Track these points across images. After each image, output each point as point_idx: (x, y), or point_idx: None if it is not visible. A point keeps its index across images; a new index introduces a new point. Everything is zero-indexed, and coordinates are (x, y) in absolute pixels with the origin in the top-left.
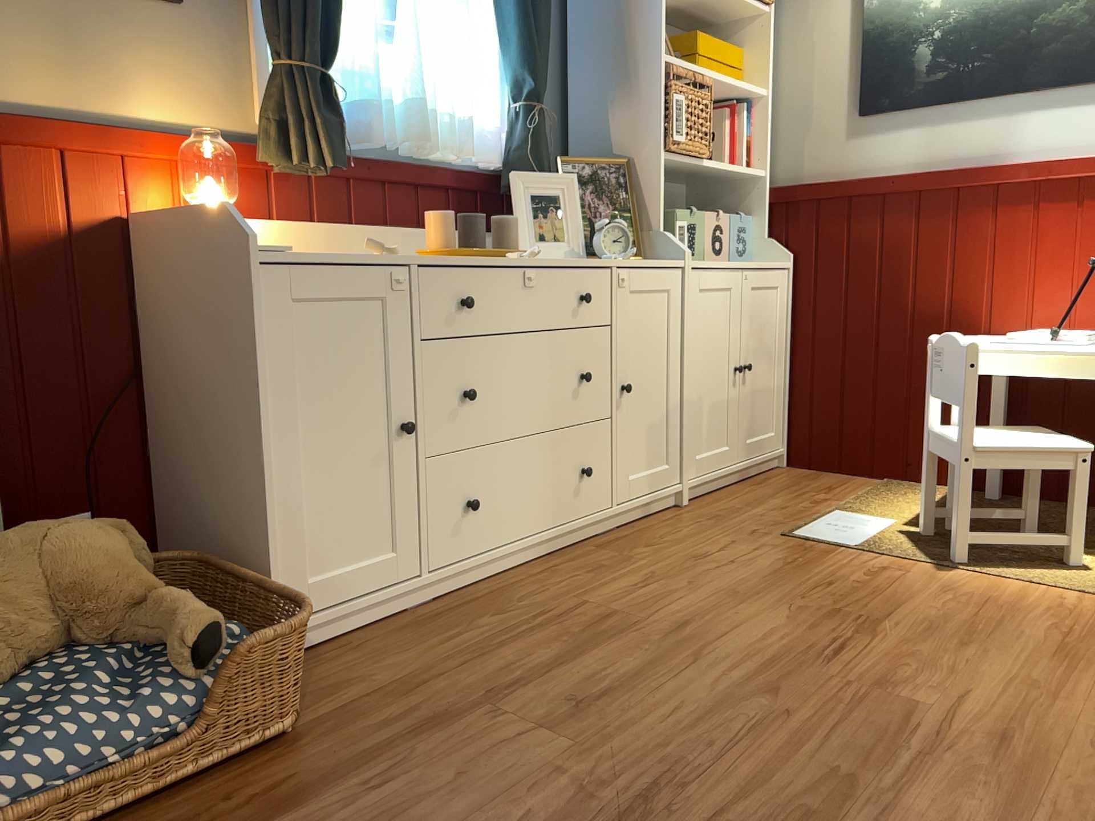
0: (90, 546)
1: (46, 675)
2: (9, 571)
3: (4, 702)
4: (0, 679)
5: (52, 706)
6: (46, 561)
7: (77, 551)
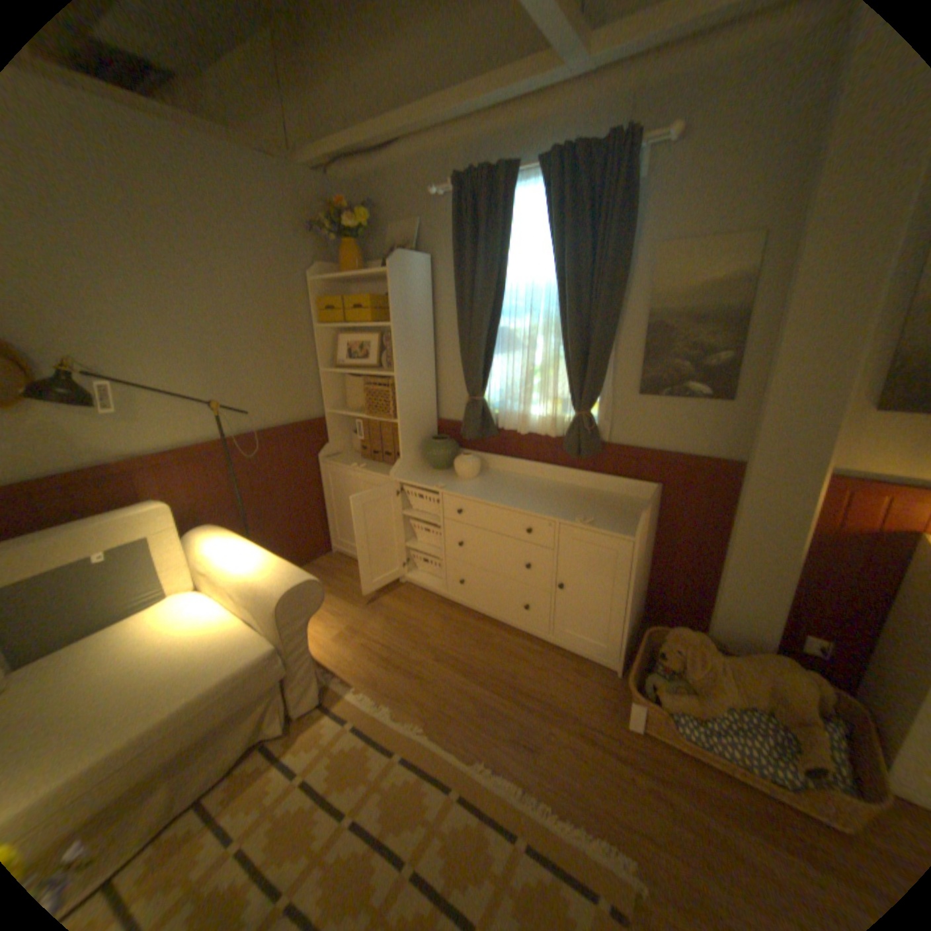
0: (797, 690)
1: (756, 722)
2: (762, 678)
3: (738, 719)
4: (740, 711)
5: (748, 738)
6: (777, 684)
7: (791, 689)
